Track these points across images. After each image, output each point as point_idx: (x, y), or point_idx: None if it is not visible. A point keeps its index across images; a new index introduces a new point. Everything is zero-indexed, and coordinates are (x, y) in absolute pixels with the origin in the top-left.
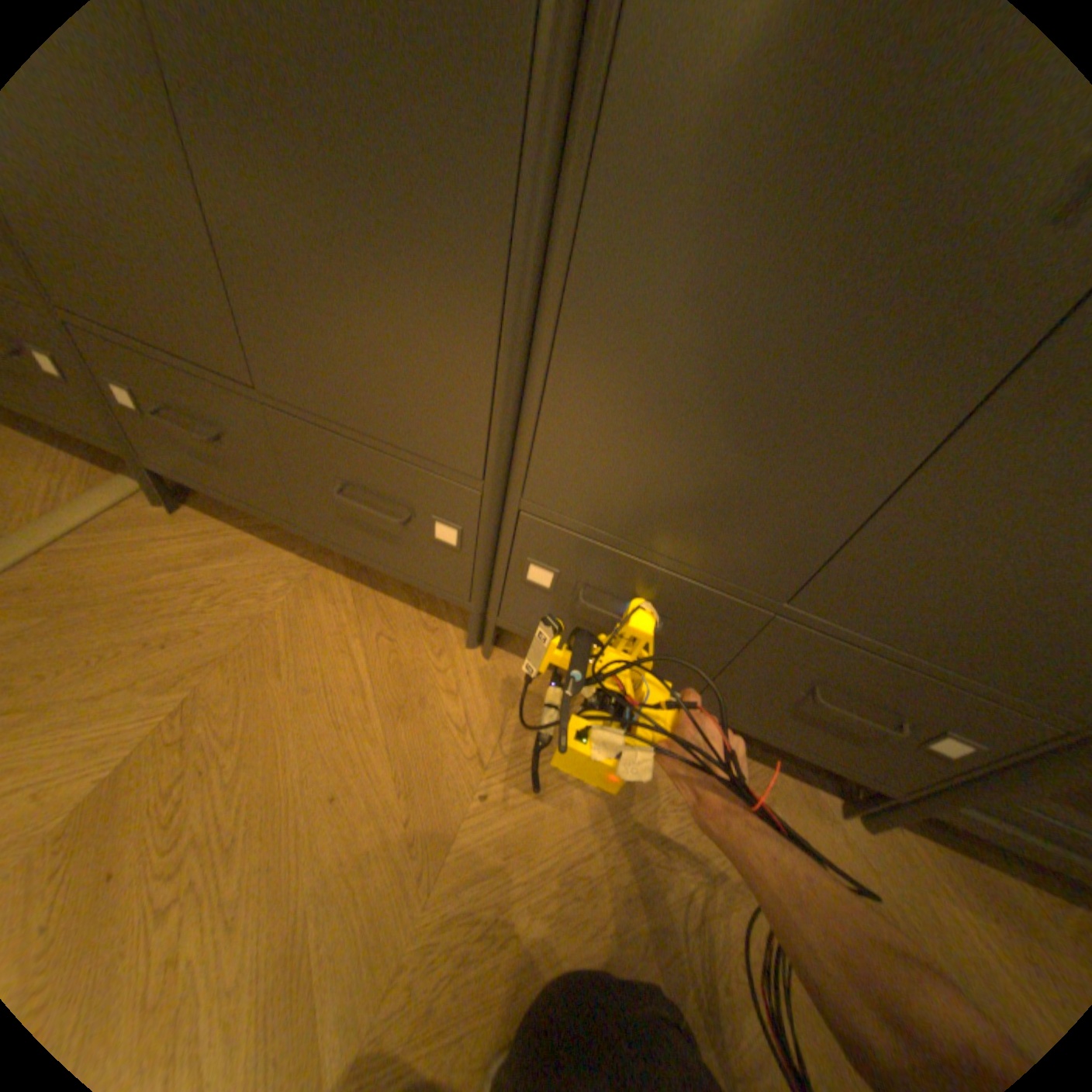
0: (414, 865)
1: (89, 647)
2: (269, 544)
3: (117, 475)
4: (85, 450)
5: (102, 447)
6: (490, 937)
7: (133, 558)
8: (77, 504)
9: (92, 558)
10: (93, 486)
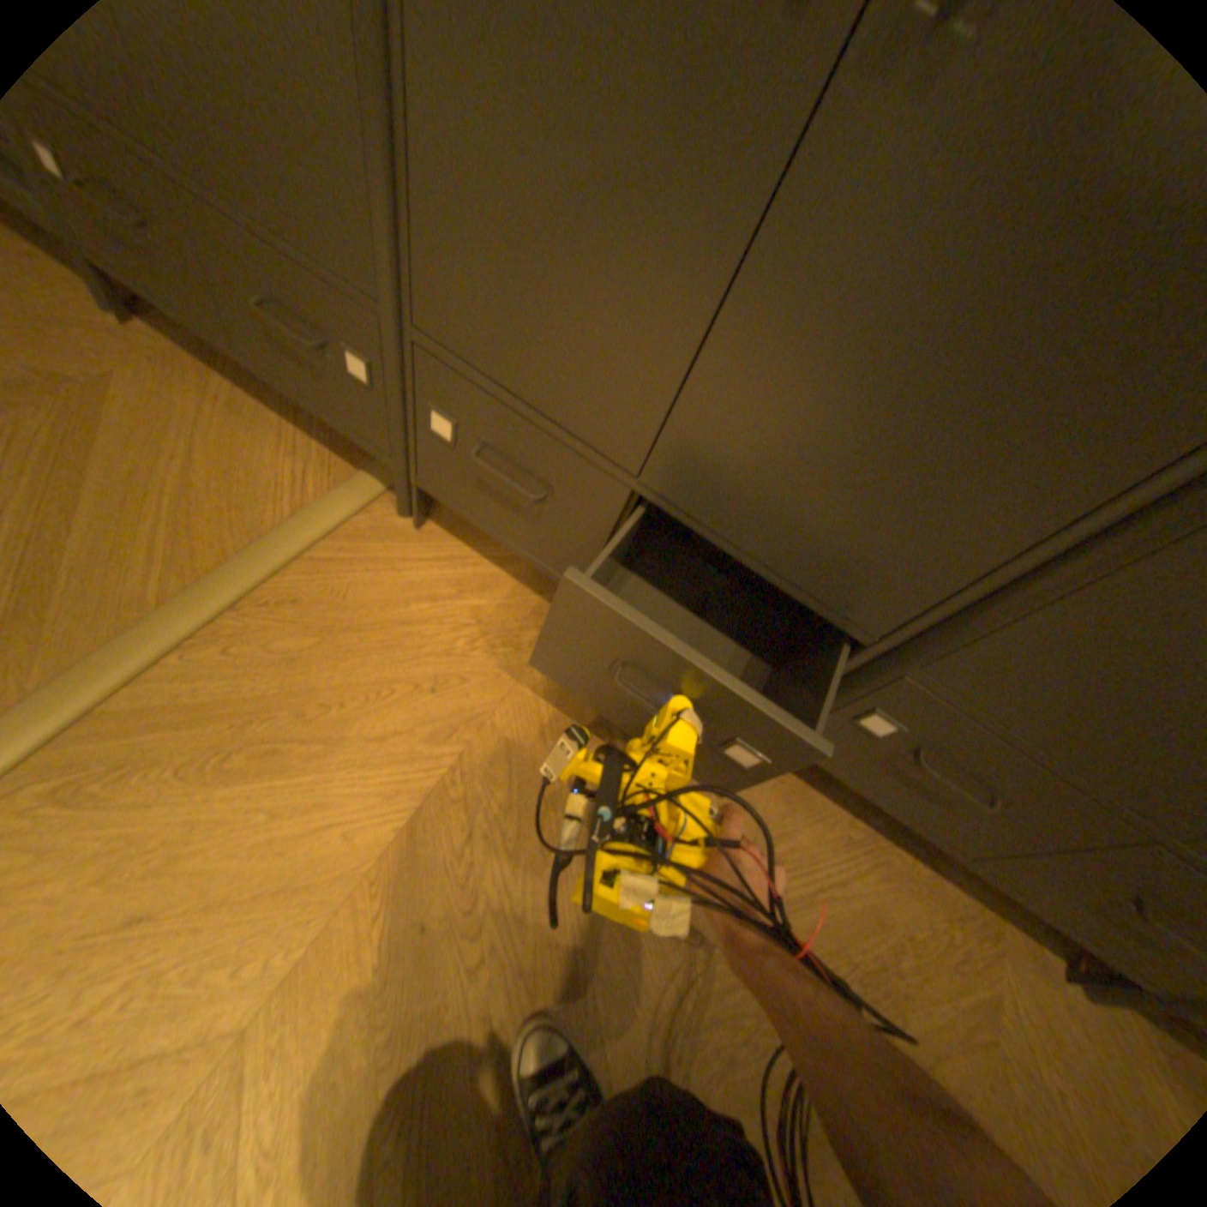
0: (684, 965)
1: (365, 682)
2: (517, 583)
3: (359, 473)
4: (319, 432)
5: (370, 454)
6: (753, 1046)
7: (389, 580)
8: (328, 506)
9: (350, 575)
10: (337, 483)
